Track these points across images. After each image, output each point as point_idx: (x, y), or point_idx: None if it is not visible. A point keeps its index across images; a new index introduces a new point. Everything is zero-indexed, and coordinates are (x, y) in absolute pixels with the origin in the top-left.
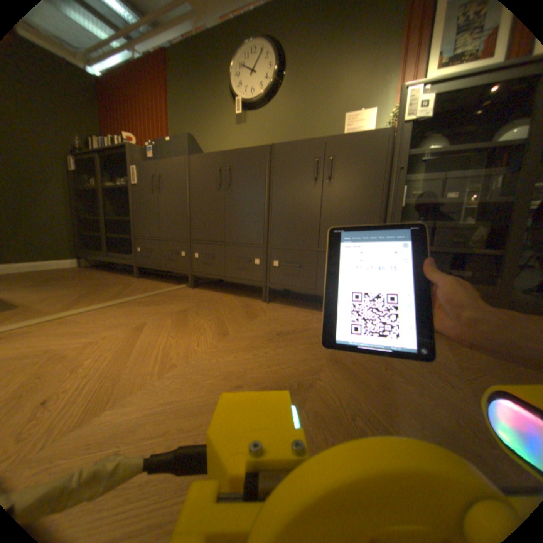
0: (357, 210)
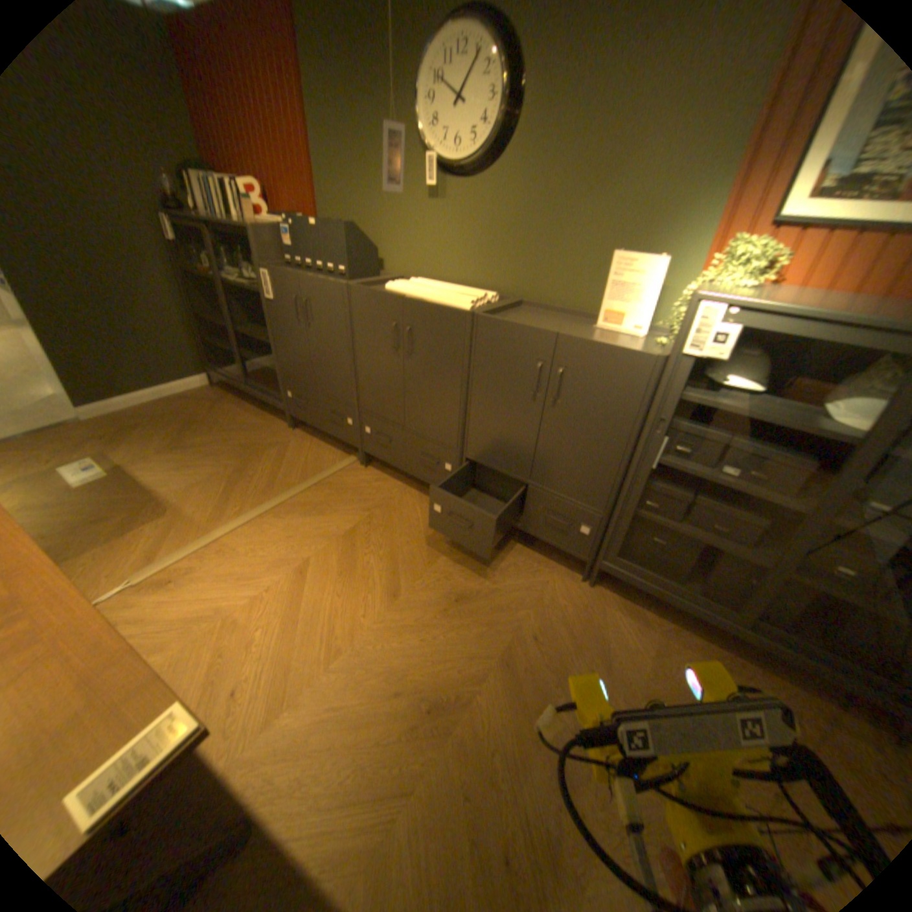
0: (586, 455)
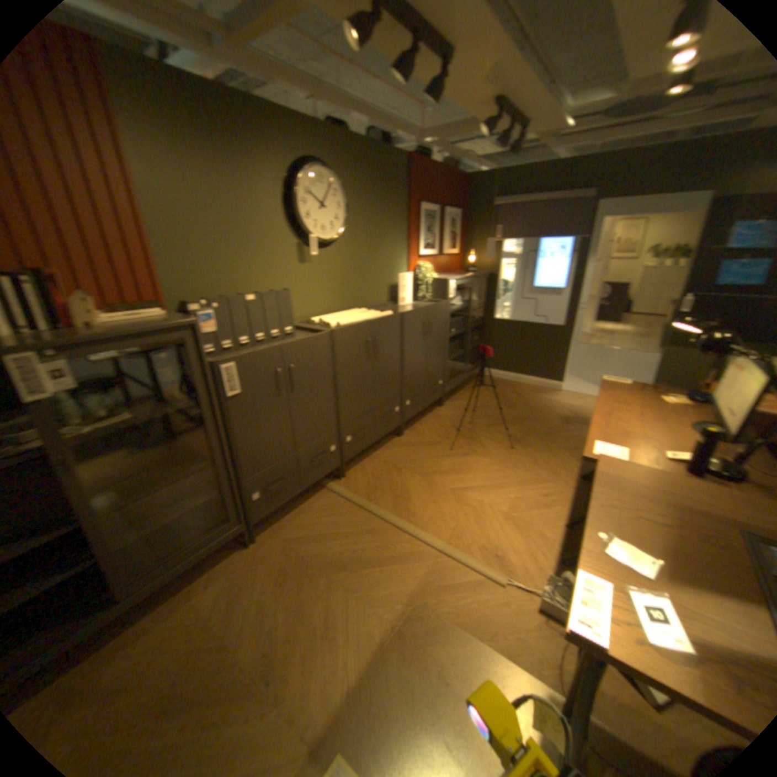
0: (436, 350)
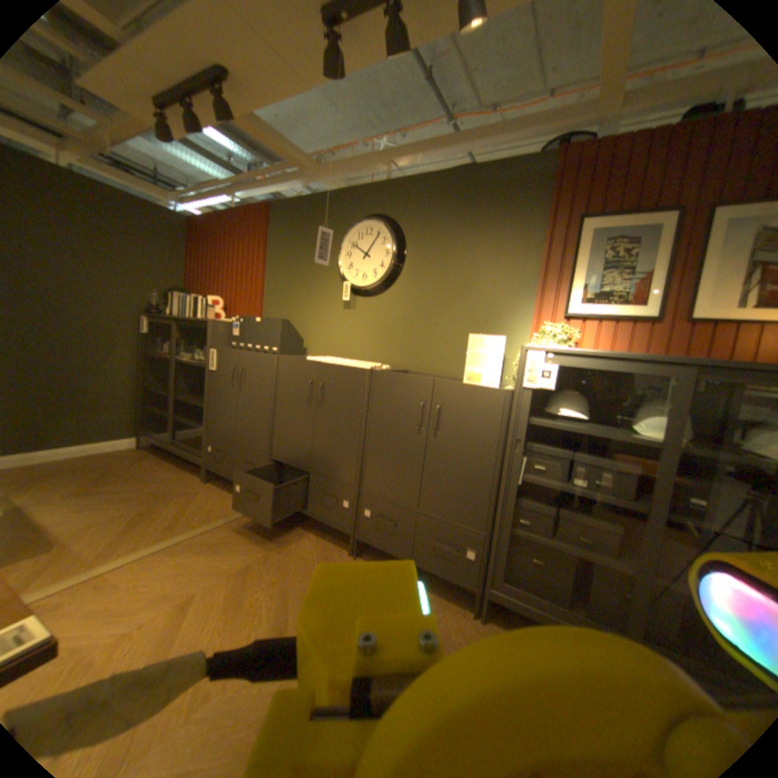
0: (464, 475)
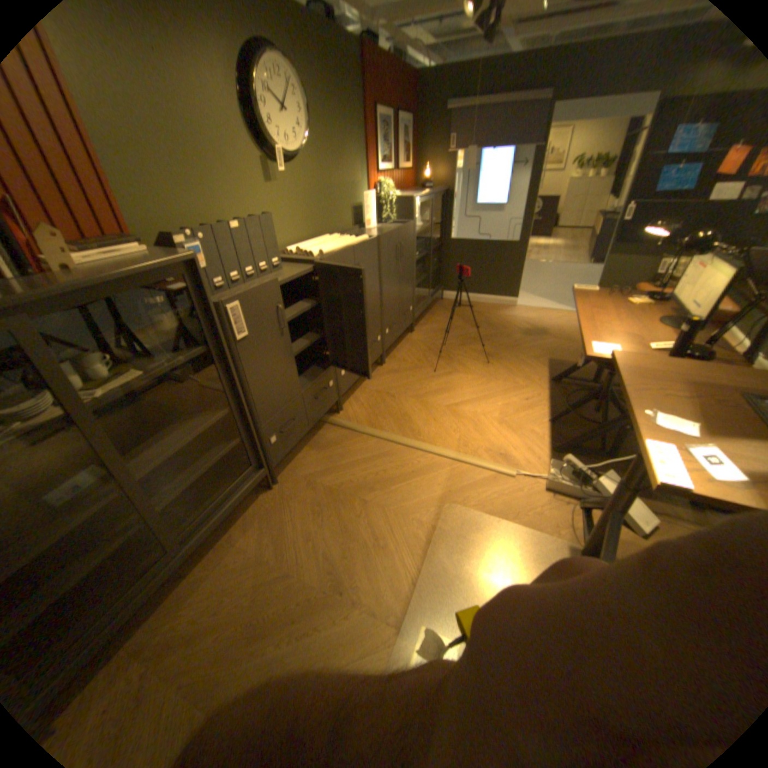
0: (410, 274)
